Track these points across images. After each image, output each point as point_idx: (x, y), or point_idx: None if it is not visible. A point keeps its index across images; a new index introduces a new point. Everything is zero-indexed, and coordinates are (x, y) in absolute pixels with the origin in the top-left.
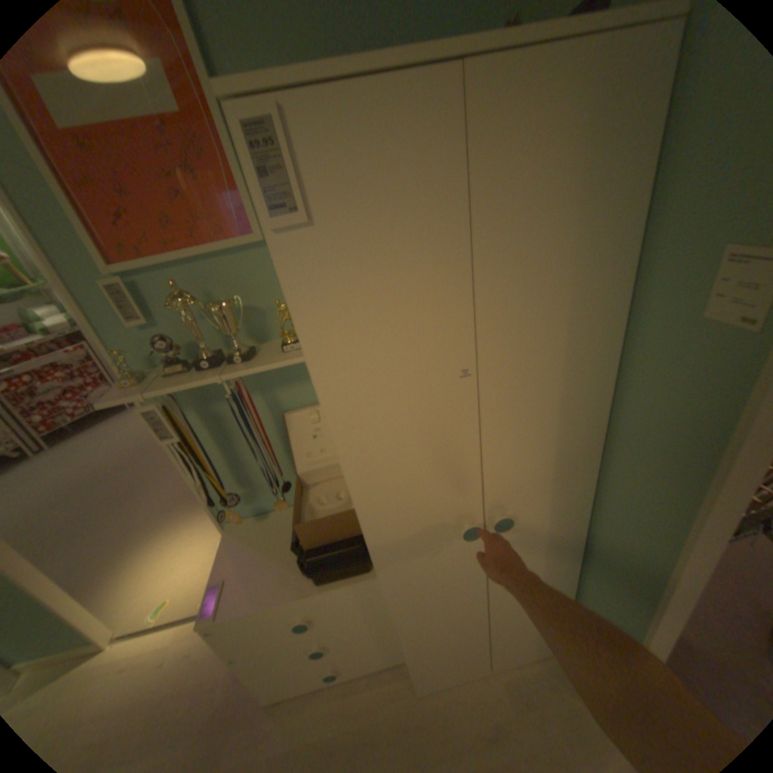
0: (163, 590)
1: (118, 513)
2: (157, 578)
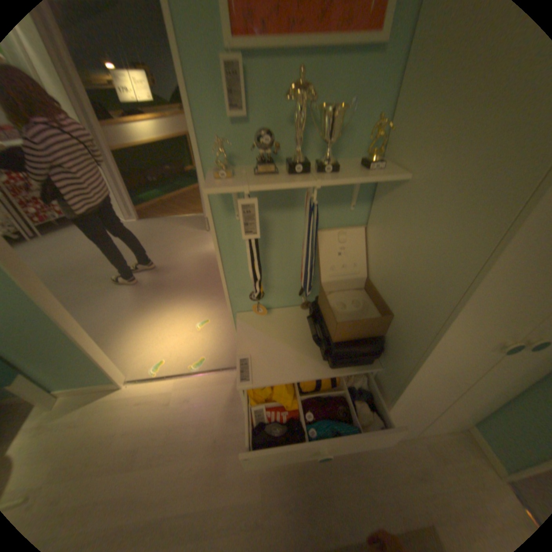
0: (158, 352)
1: (110, 292)
2: (151, 343)
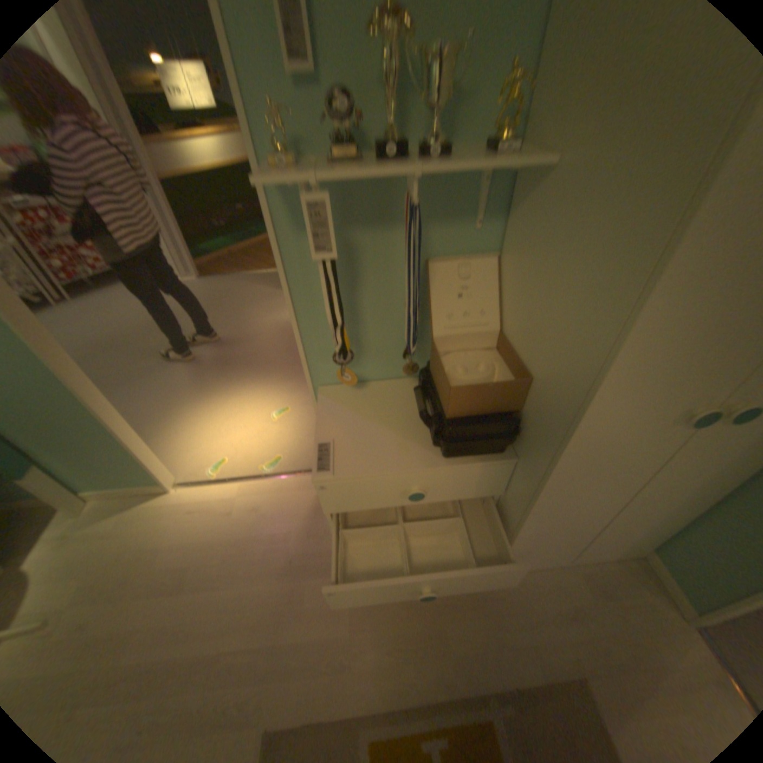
0: (219, 447)
1: (157, 369)
2: (211, 436)
